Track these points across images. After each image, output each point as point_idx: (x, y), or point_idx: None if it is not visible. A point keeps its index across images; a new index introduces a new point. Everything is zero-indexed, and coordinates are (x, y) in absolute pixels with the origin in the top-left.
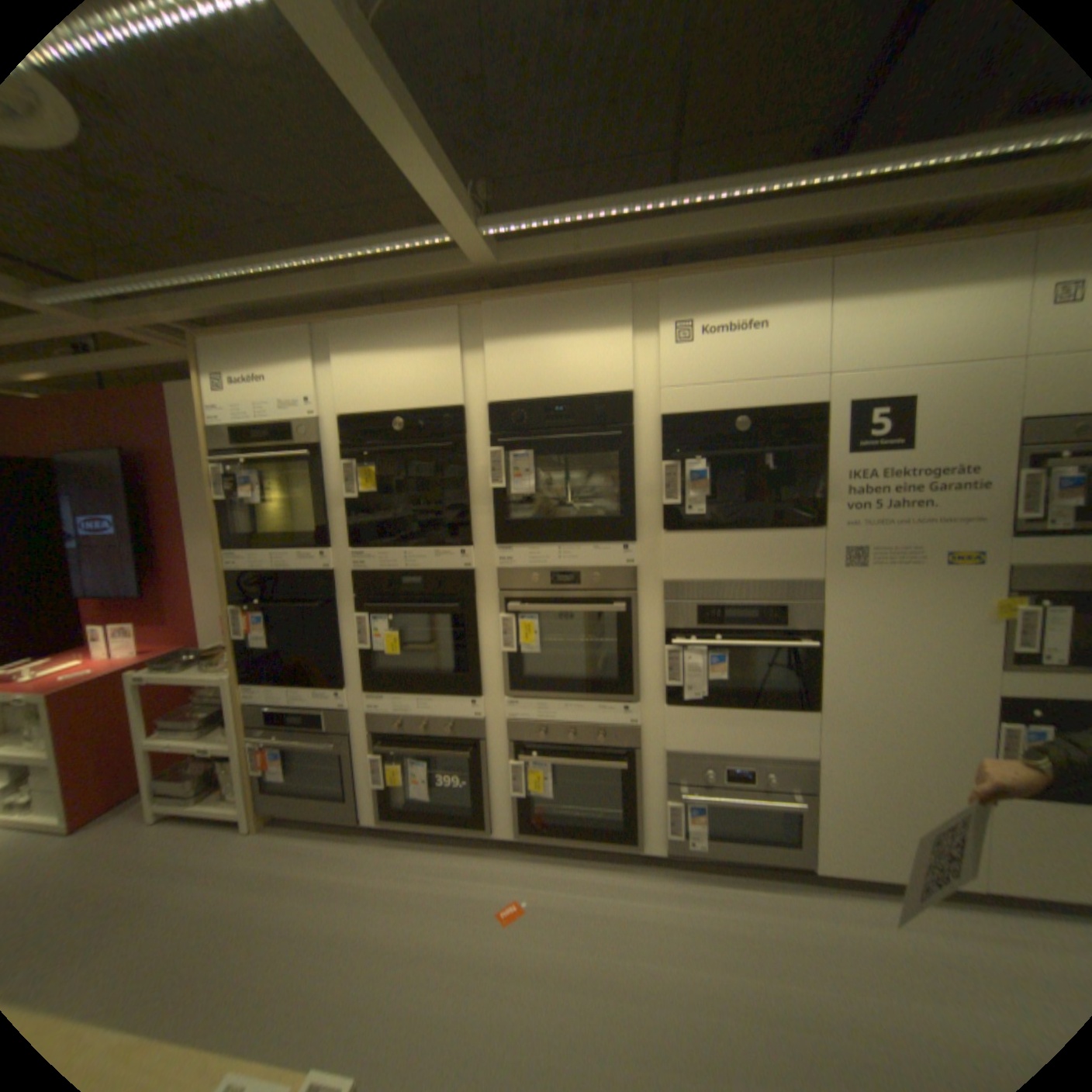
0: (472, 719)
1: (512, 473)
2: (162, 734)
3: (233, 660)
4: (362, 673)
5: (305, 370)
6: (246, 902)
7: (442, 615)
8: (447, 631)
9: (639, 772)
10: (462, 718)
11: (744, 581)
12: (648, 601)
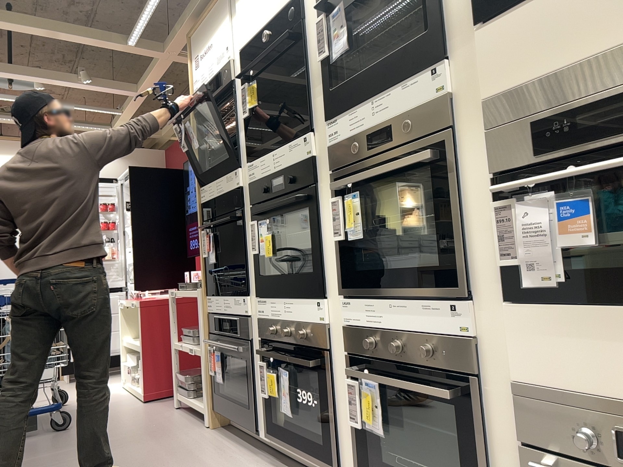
0: (318, 322)
1: (331, 35)
2: (184, 335)
3: (203, 272)
4: (255, 276)
5: (226, 25)
6: (168, 459)
7: (299, 211)
8: (309, 230)
9: (480, 411)
10: (311, 321)
11: (614, 52)
12: (468, 137)
